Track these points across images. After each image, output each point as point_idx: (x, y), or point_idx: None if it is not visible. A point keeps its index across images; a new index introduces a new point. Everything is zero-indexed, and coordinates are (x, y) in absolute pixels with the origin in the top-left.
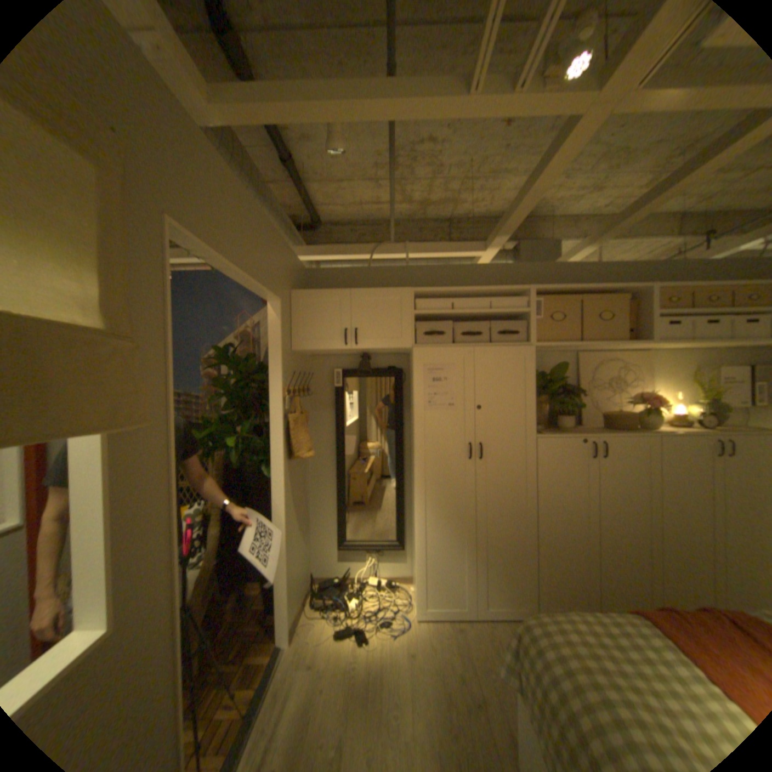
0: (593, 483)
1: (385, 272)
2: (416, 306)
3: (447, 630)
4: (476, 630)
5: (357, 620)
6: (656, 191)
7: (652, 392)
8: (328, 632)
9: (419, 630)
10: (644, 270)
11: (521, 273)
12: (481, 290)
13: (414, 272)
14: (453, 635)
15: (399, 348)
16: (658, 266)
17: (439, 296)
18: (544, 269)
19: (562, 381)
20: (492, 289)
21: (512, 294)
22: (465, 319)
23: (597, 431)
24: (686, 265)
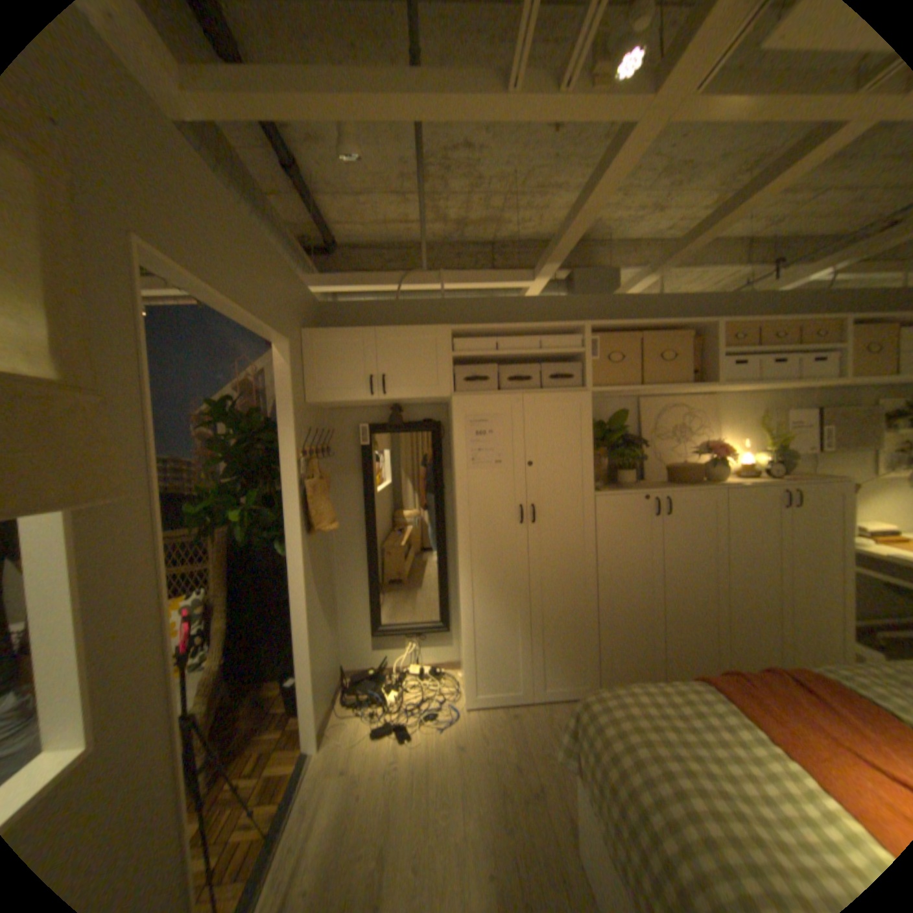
0: (657, 543)
1: (416, 307)
2: (455, 347)
3: (500, 716)
4: (532, 714)
5: (397, 714)
6: (720, 213)
7: (718, 441)
8: (364, 730)
9: (469, 719)
10: (709, 303)
11: (574, 307)
12: (529, 327)
13: (451, 306)
14: (506, 721)
15: (435, 397)
16: (724, 298)
17: (481, 334)
18: (600, 302)
19: (622, 431)
20: (542, 326)
21: (565, 331)
22: (512, 361)
23: (660, 485)
24: (754, 297)
